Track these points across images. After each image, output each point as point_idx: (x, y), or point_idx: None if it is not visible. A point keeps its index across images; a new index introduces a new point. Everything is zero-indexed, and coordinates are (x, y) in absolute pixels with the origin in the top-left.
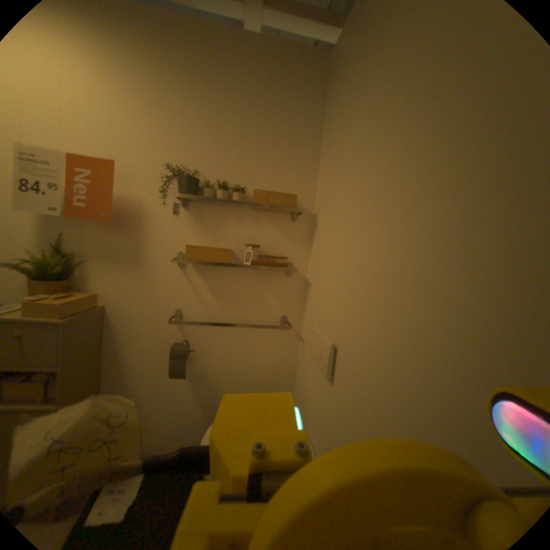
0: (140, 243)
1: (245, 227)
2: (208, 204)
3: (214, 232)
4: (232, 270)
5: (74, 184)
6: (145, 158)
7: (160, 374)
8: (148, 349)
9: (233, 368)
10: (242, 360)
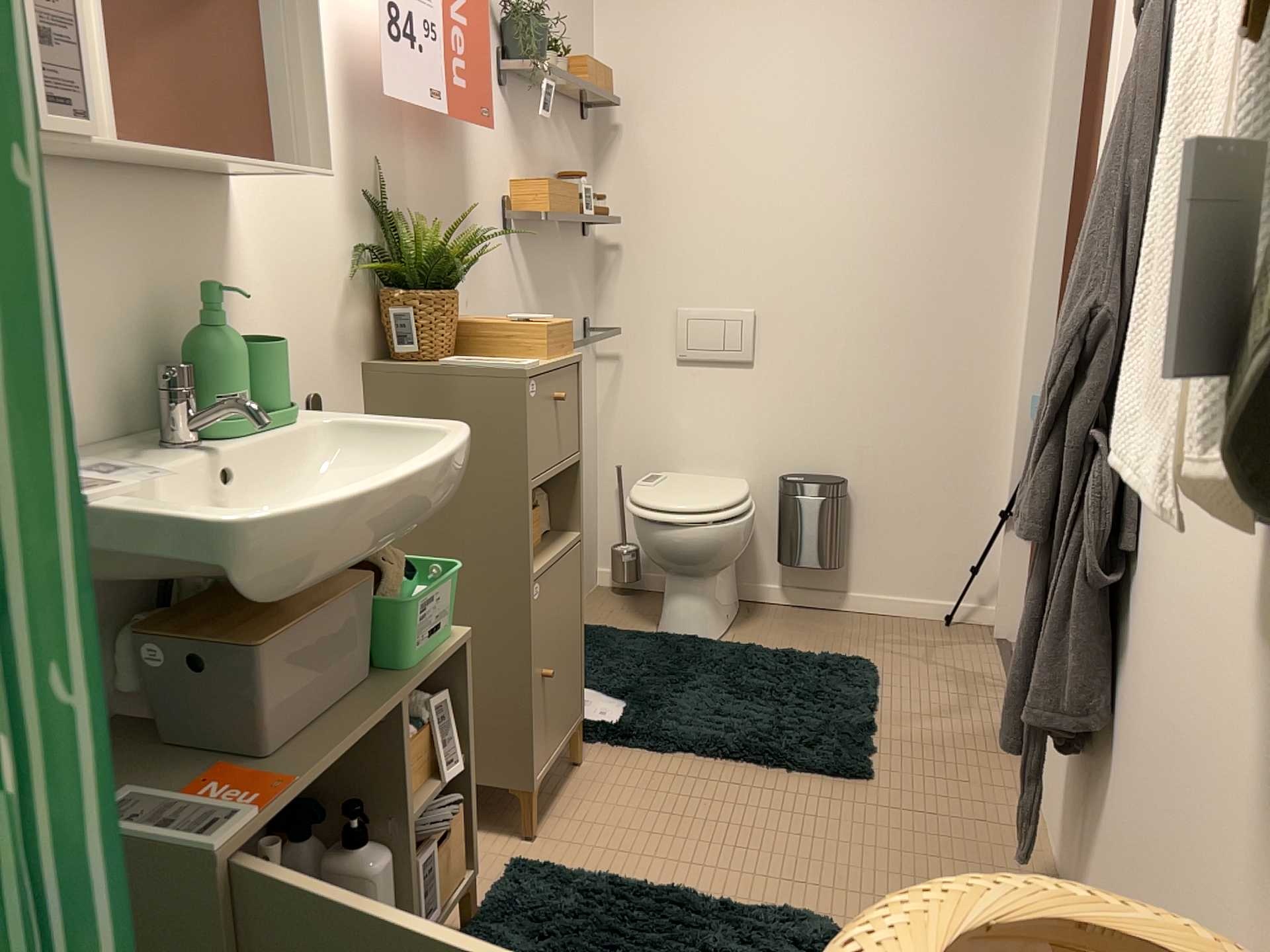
0: (468, 182)
1: (551, 141)
2: (522, 89)
3: (529, 153)
4: (546, 235)
5: (454, 33)
6: None
7: None
8: None
9: None
10: None
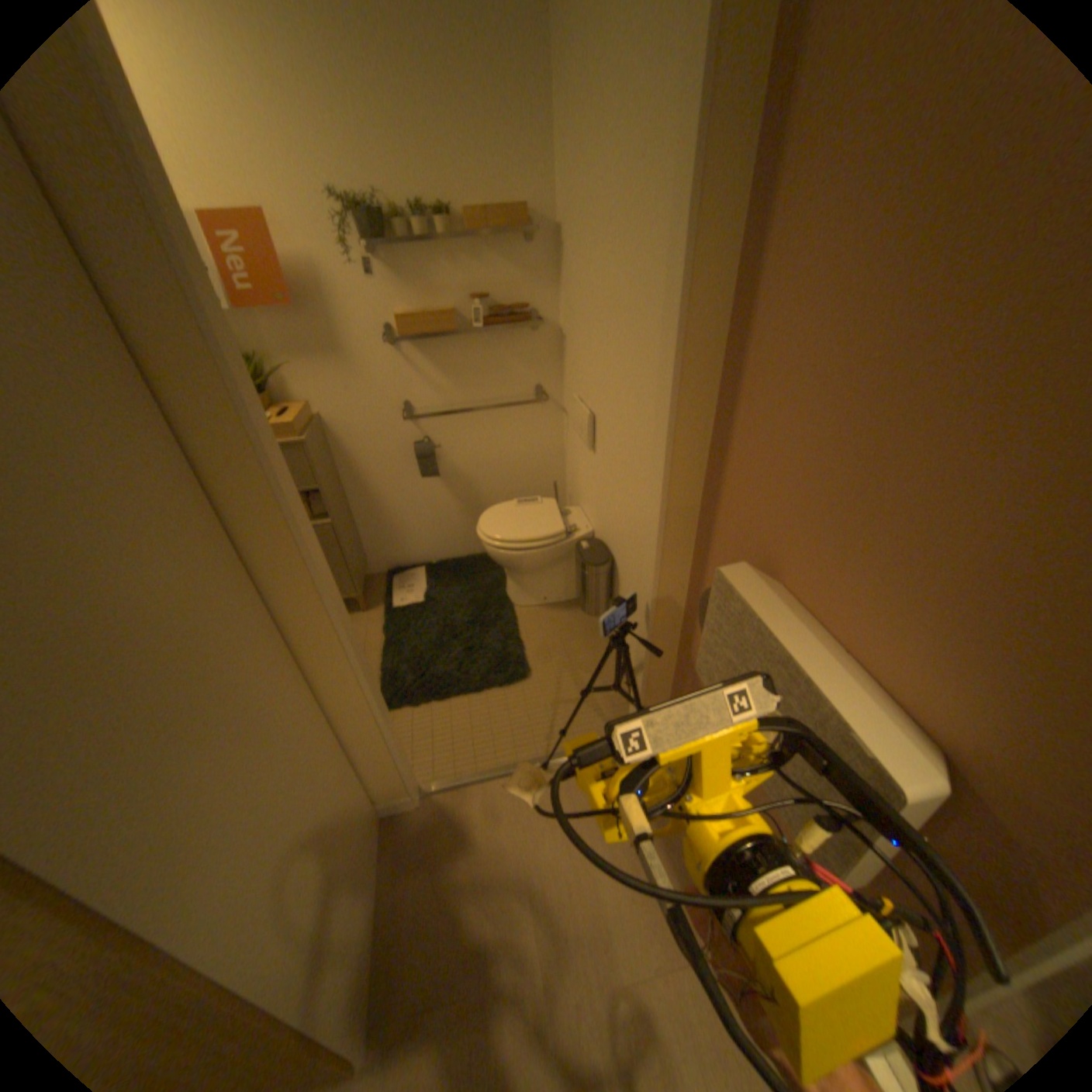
0: (332, 324)
1: (463, 271)
2: (402, 246)
3: (422, 288)
4: (458, 339)
5: (226, 260)
6: (293, 187)
7: (408, 482)
8: (386, 456)
9: (487, 461)
10: (497, 451)
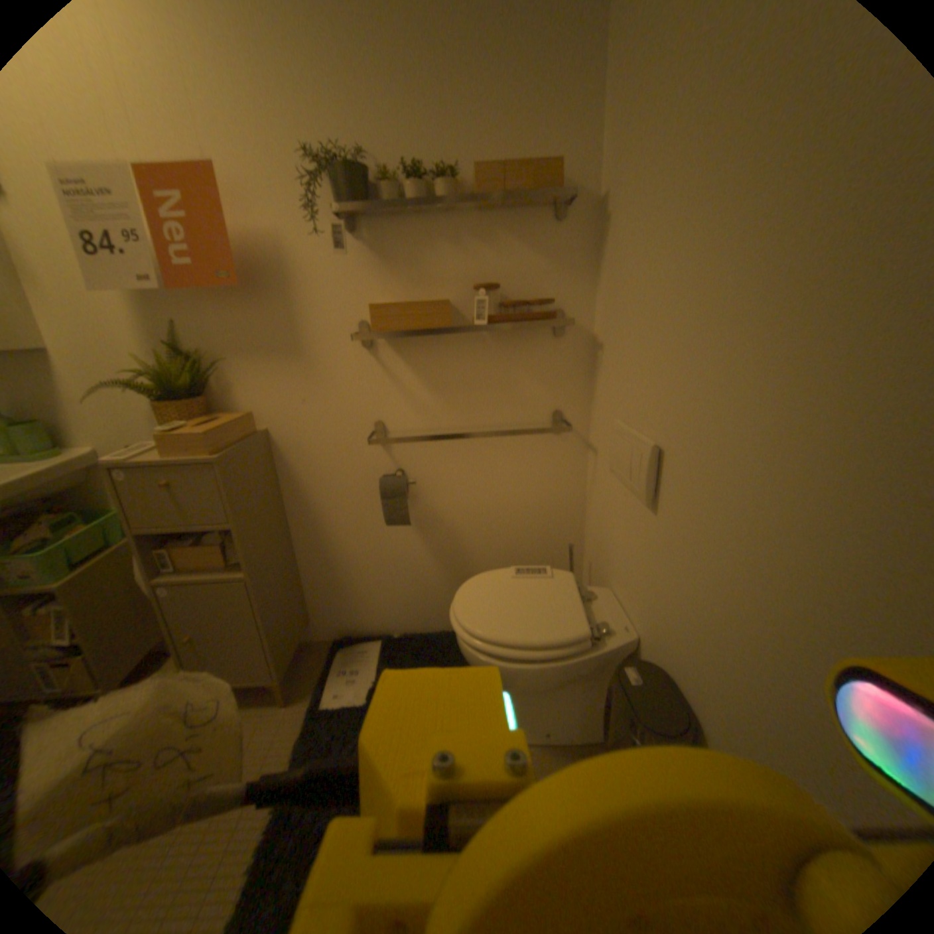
0: (295, 315)
1: (469, 251)
2: (392, 218)
3: (414, 273)
4: (456, 340)
5: (163, 223)
6: (264, 144)
7: (372, 523)
8: (347, 488)
9: (481, 504)
10: (494, 491)
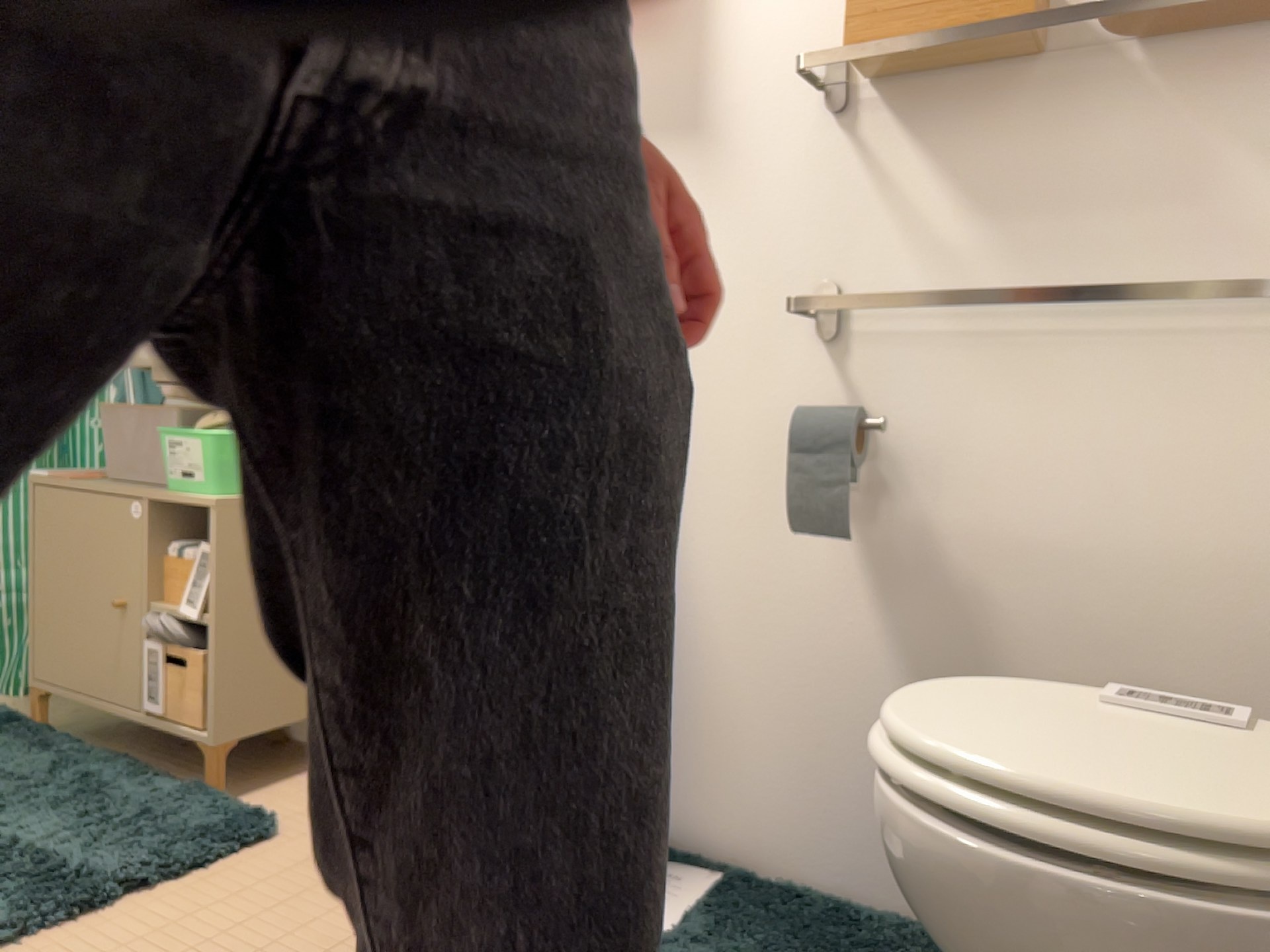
0: (703, 65)
1: None
2: None
3: None
4: (1036, 88)
5: None
6: None
7: (763, 539)
8: (726, 442)
9: (1051, 534)
10: (1097, 500)
